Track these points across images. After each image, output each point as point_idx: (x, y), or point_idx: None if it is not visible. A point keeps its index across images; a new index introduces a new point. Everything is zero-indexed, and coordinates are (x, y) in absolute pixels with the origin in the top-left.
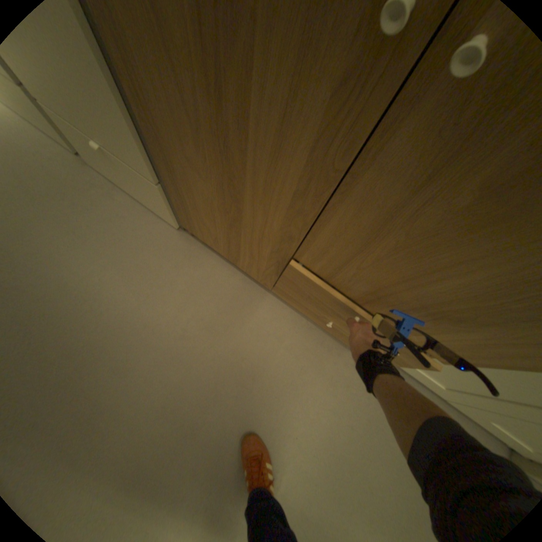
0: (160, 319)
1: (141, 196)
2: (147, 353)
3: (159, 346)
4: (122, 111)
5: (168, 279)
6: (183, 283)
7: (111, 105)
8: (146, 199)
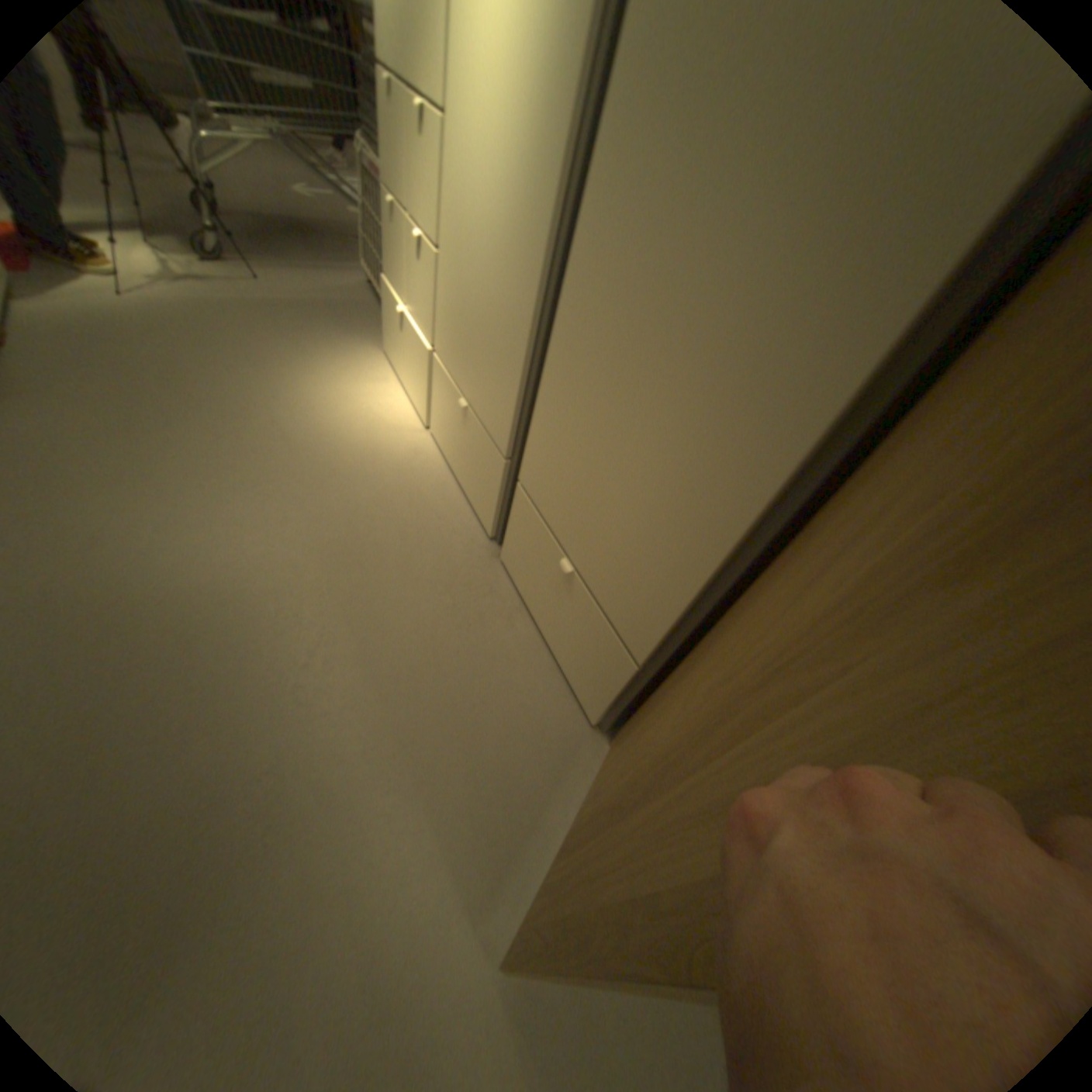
0: (496, 912)
1: (566, 649)
2: (440, 988)
3: (468, 985)
4: (697, 588)
5: (540, 822)
6: (565, 848)
7: (684, 574)
8: (571, 658)
